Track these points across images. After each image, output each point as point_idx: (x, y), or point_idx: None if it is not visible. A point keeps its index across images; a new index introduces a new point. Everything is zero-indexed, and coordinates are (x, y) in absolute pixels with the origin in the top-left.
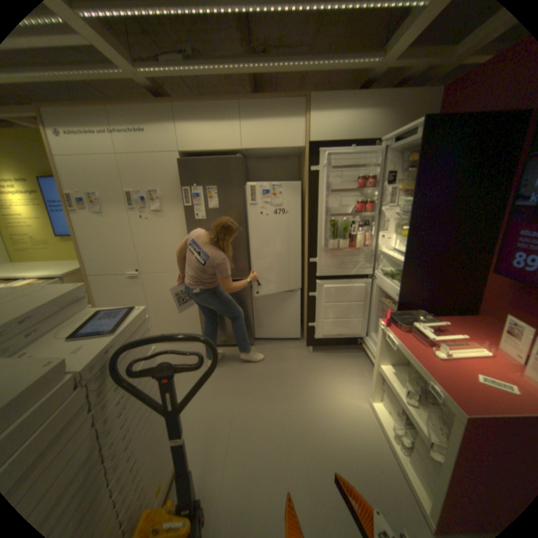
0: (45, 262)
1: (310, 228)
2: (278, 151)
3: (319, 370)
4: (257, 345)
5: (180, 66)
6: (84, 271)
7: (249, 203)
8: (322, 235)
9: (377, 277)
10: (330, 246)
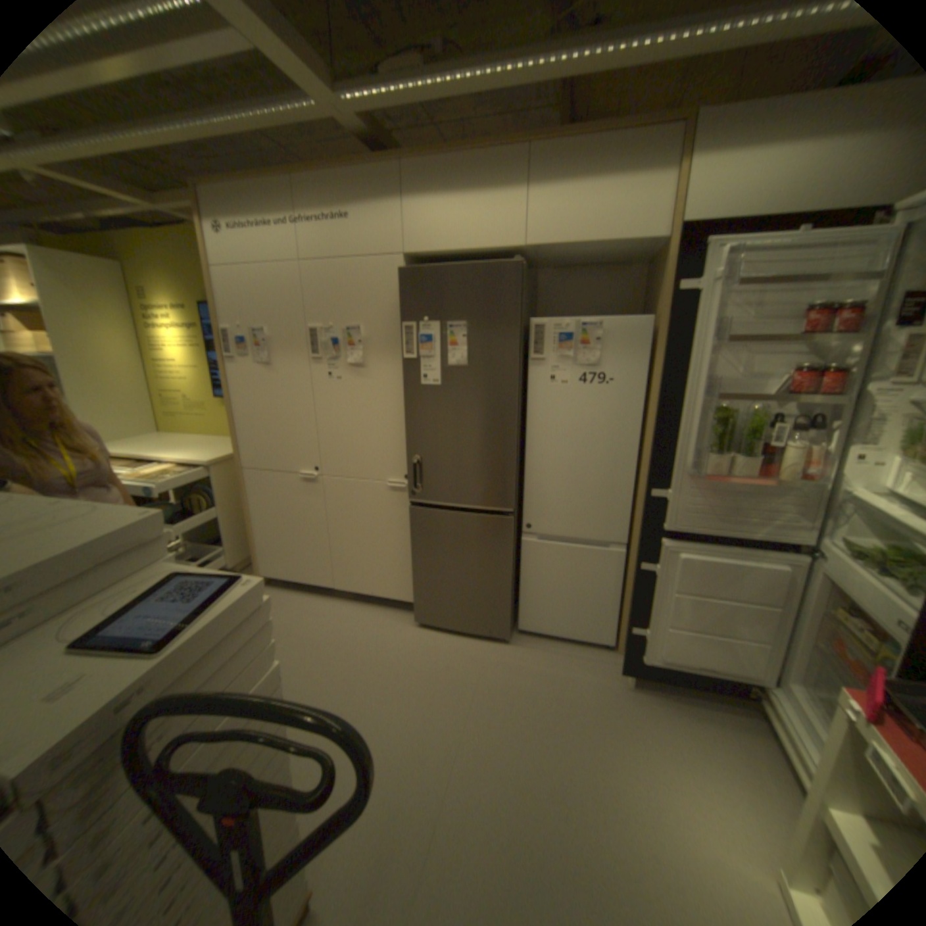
0: (197, 437)
1: (662, 419)
2: (605, 250)
3: (646, 742)
4: (516, 645)
5: (416, 77)
6: (238, 459)
7: (529, 357)
8: (691, 440)
9: (830, 557)
10: (708, 467)
